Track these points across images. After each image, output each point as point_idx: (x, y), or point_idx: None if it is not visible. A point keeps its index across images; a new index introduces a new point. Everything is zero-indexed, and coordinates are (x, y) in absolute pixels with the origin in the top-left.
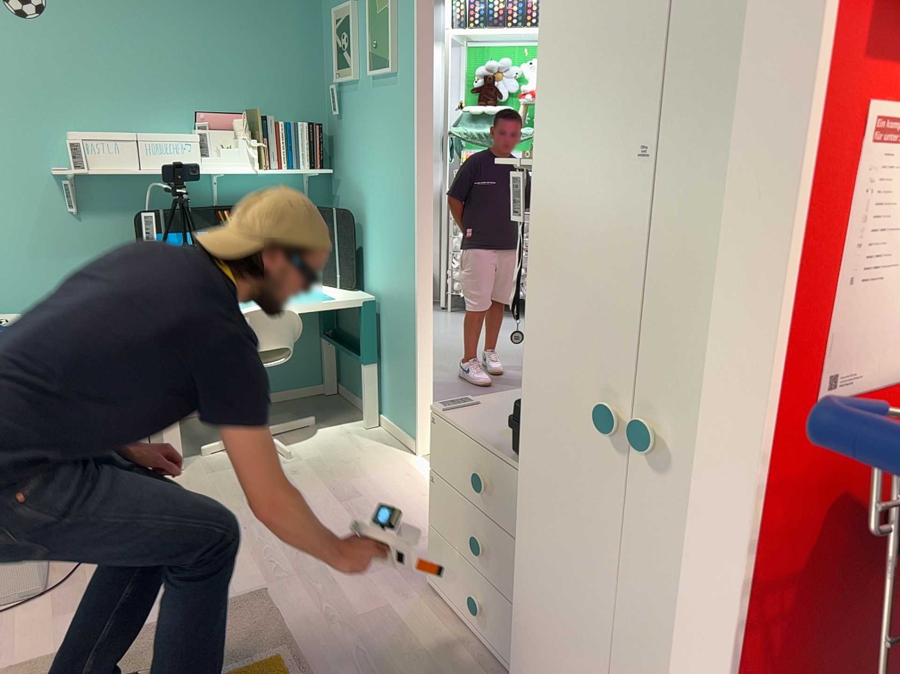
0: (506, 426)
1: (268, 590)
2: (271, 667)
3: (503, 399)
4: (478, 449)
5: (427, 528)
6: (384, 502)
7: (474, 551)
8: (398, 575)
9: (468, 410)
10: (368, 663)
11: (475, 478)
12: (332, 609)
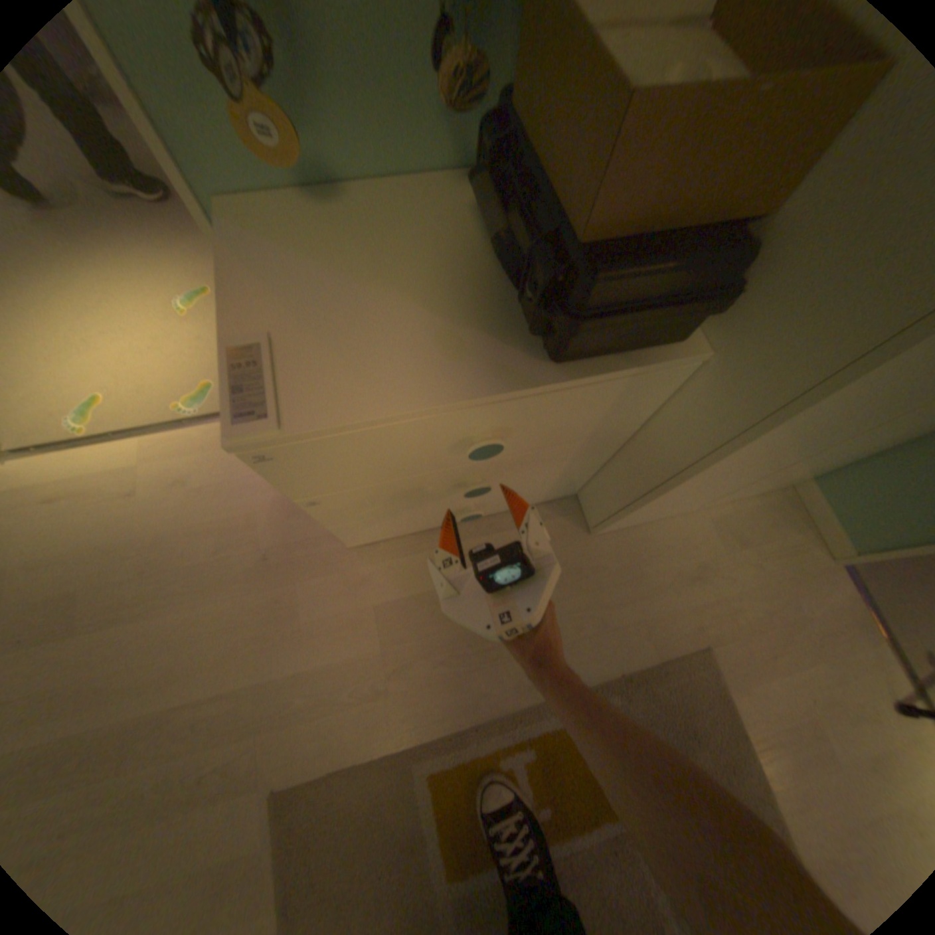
0: (424, 334)
1: (275, 791)
2: (444, 791)
3: (267, 285)
4: (460, 418)
5: (223, 515)
6: (114, 560)
7: (470, 496)
8: (316, 582)
9: (305, 376)
10: (467, 656)
11: (478, 451)
12: (353, 690)
